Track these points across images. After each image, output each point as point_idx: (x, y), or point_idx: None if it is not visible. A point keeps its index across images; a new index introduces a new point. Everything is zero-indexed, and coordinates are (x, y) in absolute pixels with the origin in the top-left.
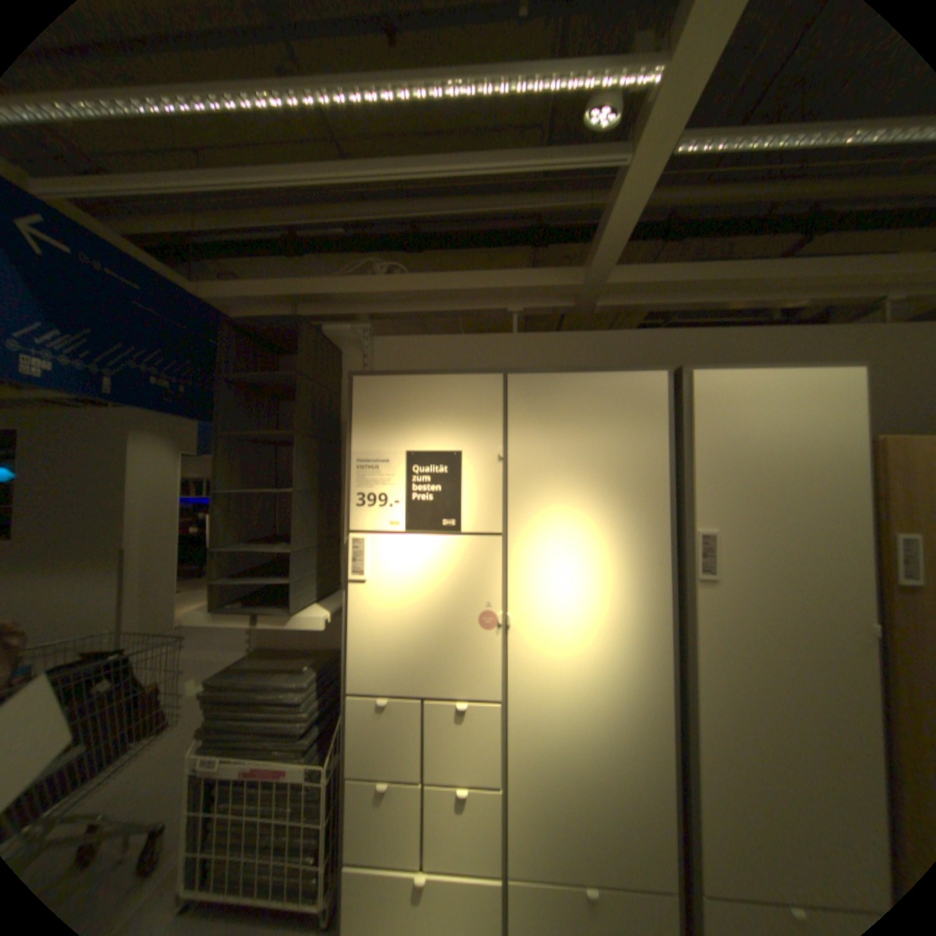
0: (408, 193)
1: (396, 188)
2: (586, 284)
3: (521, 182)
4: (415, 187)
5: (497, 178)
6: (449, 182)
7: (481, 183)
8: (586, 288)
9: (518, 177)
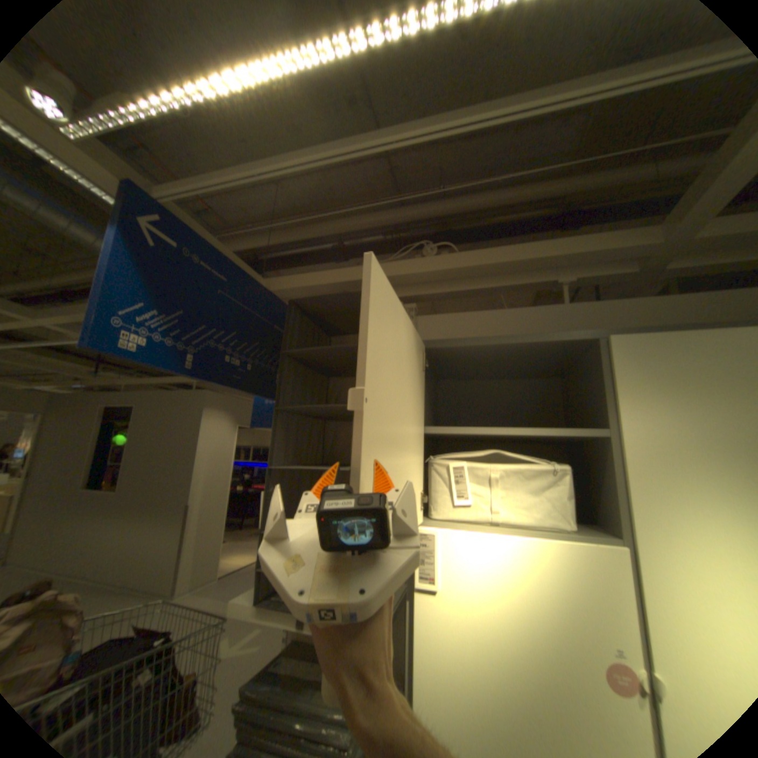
0: (445, 195)
1: (433, 193)
2: (667, 240)
3: (555, 170)
4: (450, 190)
5: (531, 170)
6: (483, 180)
7: (514, 177)
8: (664, 247)
9: (552, 166)
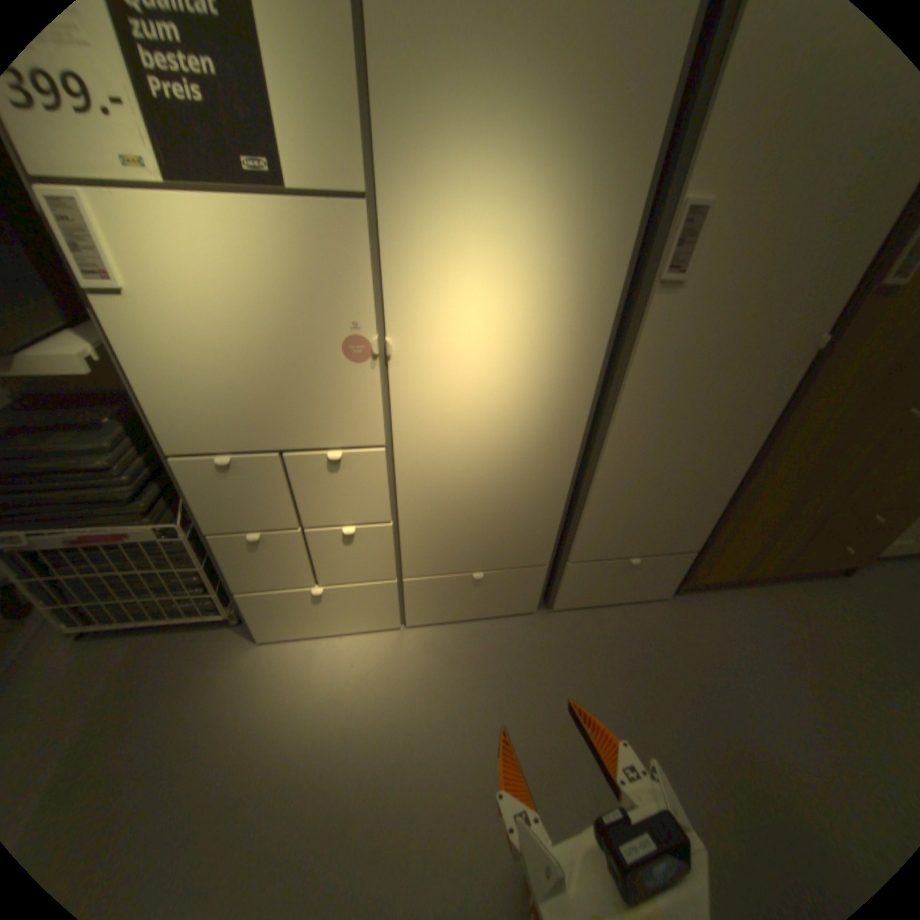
0: None
1: None
2: None
3: None
4: None
5: None
6: None
7: None
8: None
9: None
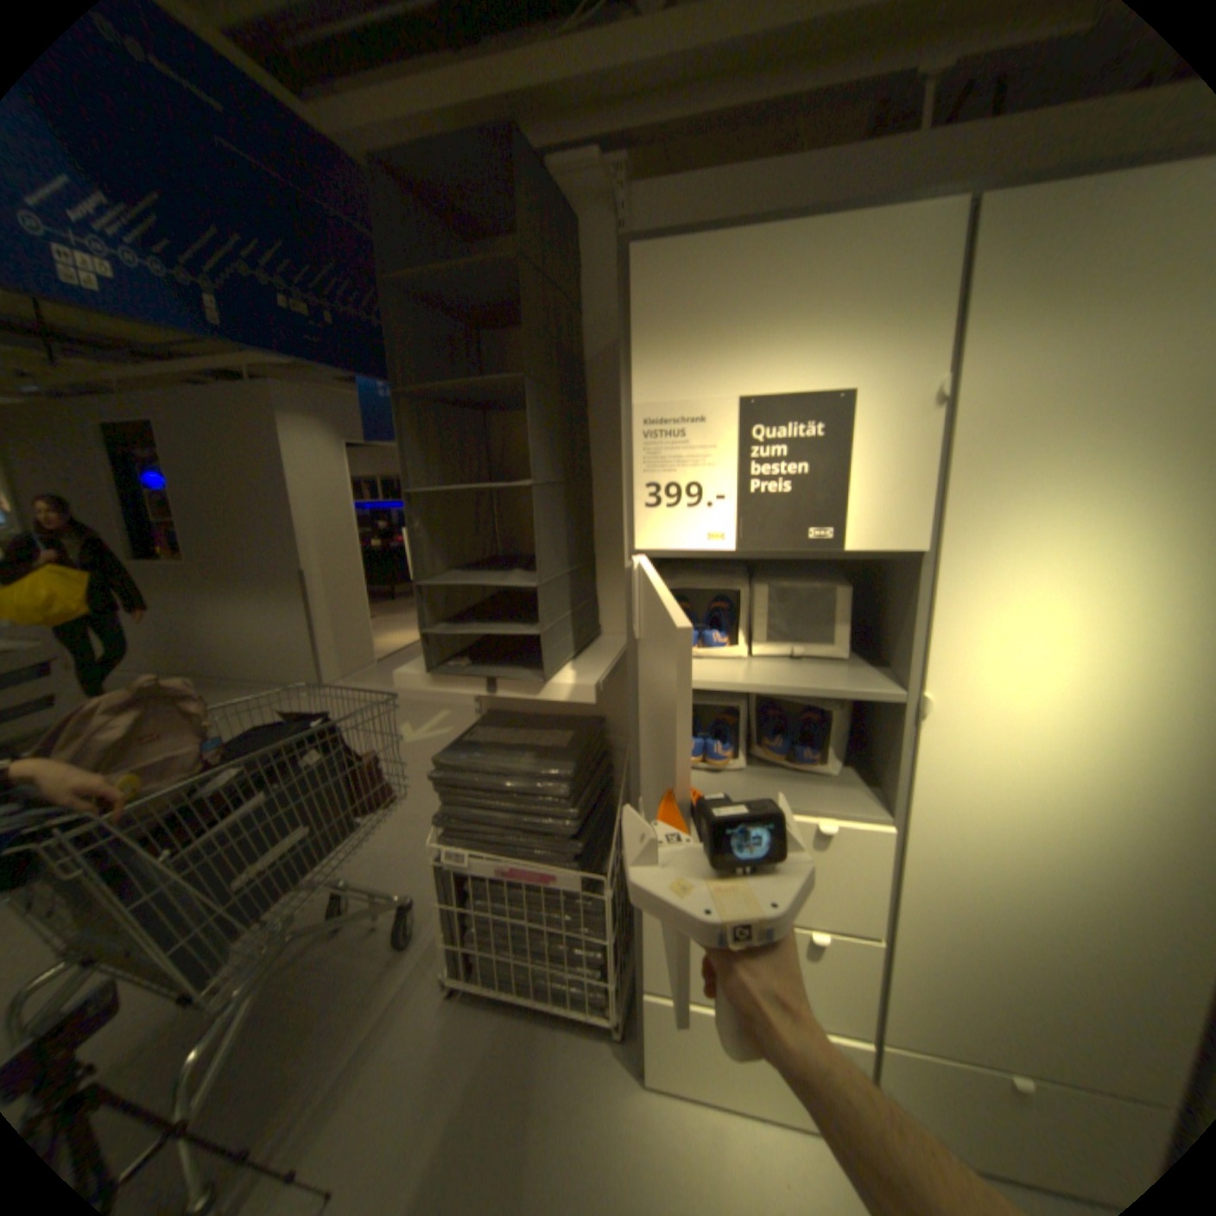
0: None
1: None
2: None
3: None
4: None
5: None
6: None
7: None
8: None
9: None
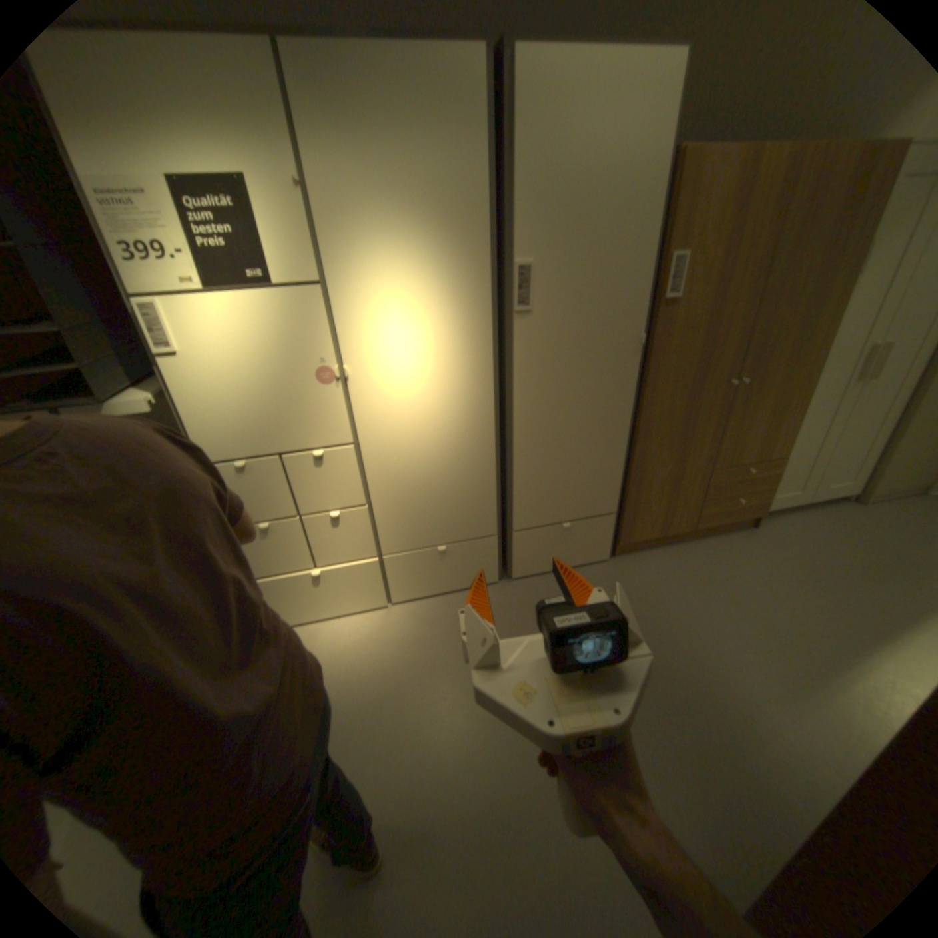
0: None
1: None
2: None
3: None
4: None
5: None
6: None
7: None
8: None
9: None
